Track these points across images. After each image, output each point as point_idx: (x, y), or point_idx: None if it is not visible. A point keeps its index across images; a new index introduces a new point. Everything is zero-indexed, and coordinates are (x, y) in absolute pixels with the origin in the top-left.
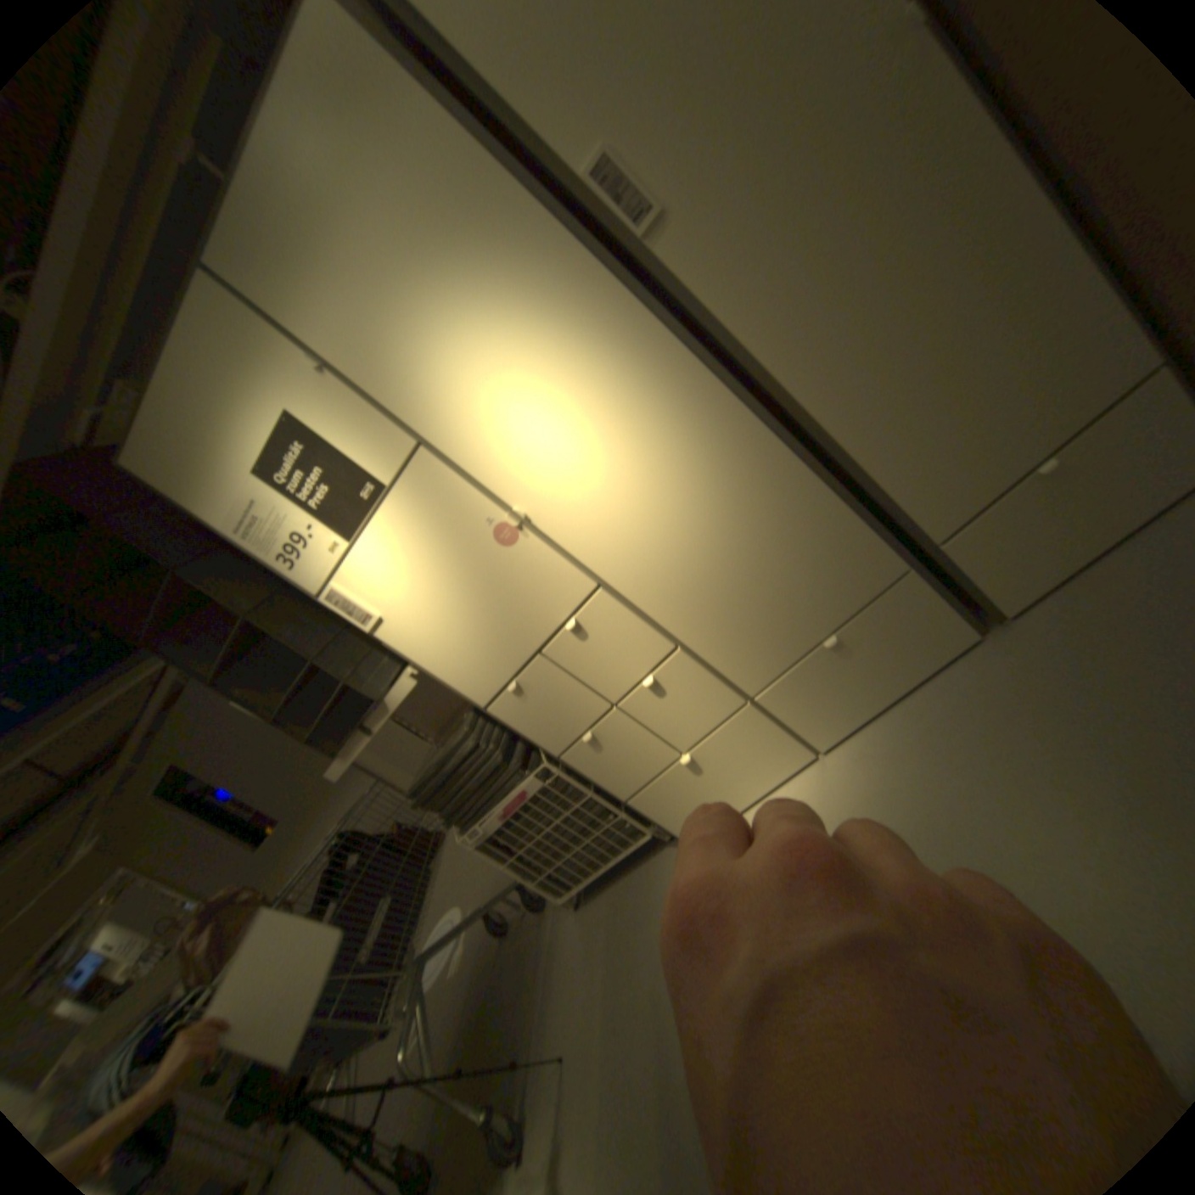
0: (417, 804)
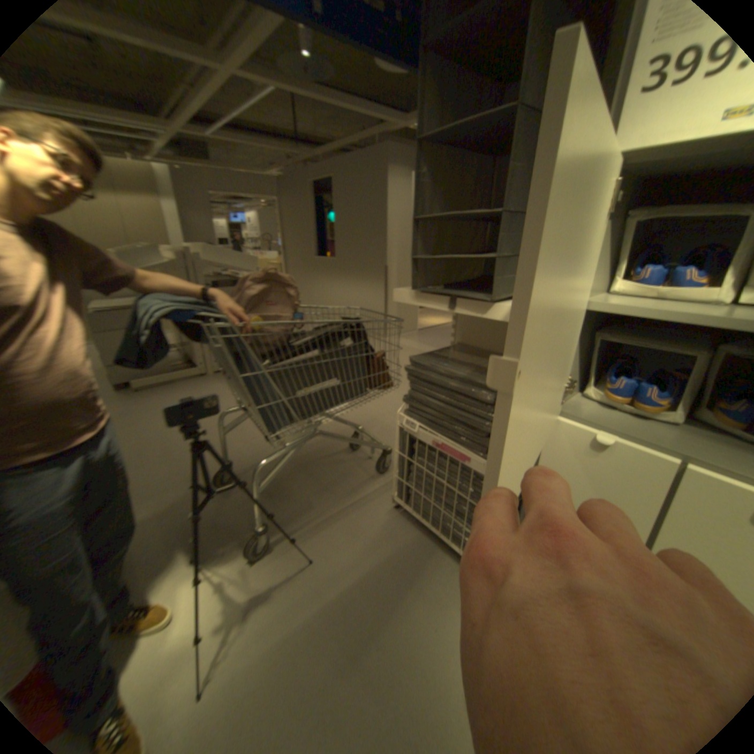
0: (409, 369)
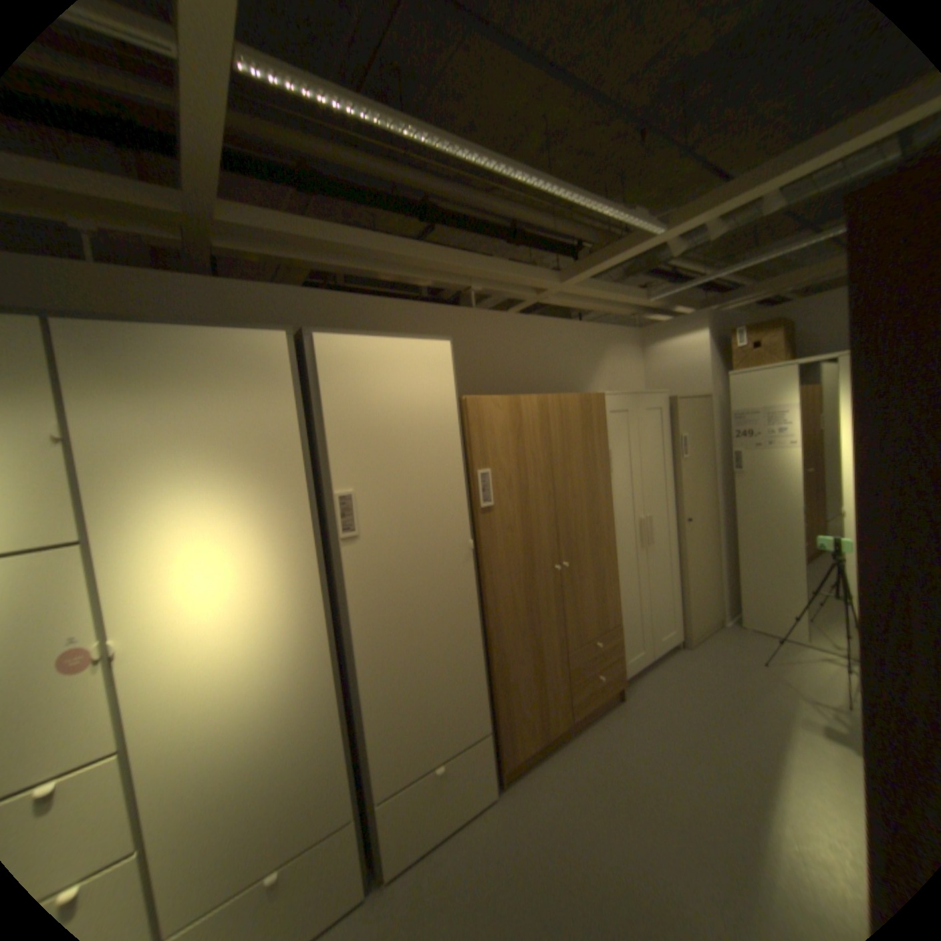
0: None
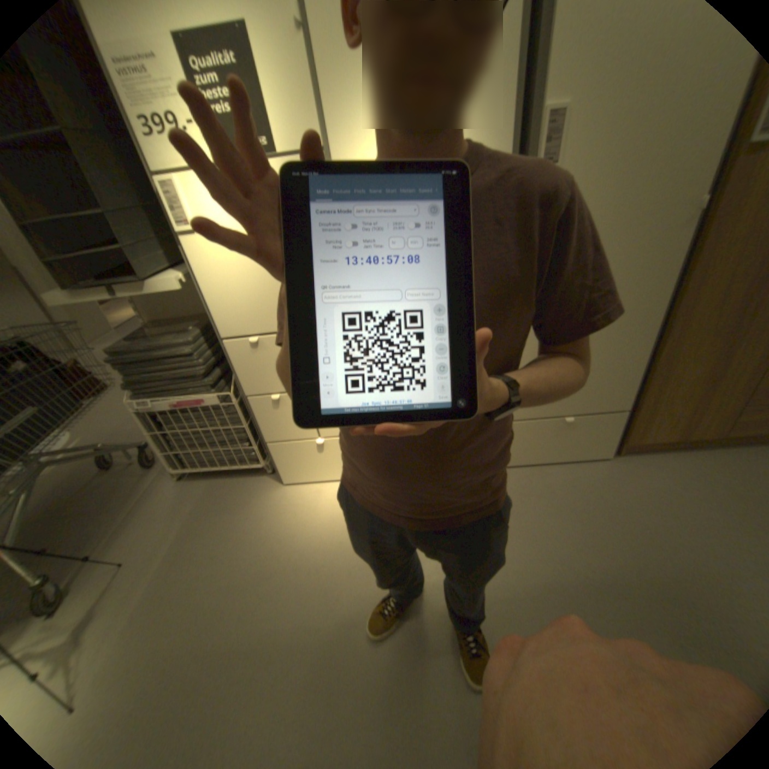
0: (110, 360)
